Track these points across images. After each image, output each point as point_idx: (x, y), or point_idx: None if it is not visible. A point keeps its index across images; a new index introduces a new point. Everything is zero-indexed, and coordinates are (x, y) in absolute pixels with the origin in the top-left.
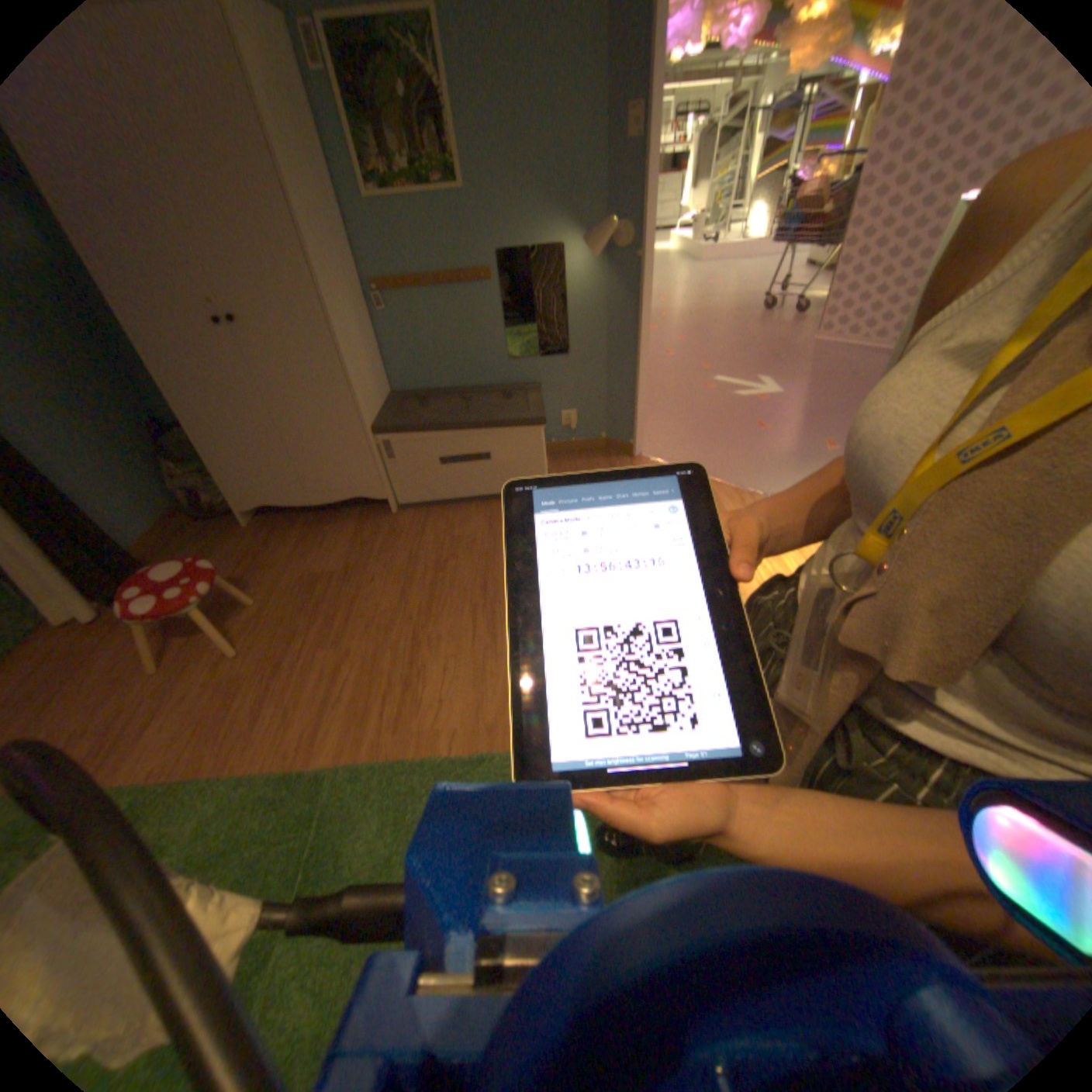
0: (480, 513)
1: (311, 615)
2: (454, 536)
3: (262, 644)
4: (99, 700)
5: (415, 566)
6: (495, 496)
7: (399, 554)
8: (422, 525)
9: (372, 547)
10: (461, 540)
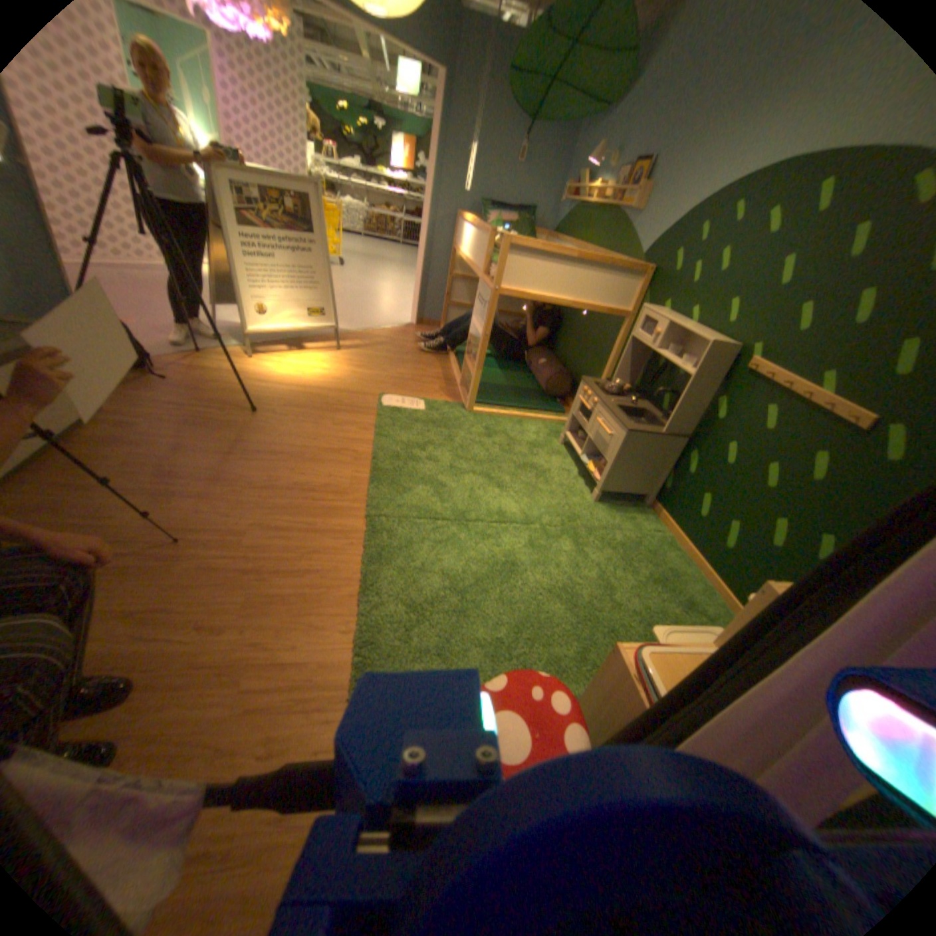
0: (91, 449)
1: (177, 560)
2: (121, 466)
3: (203, 594)
4: (210, 757)
5: (152, 491)
6: (69, 435)
7: (114, 503)
8: (65, 487)
9: (70, 525)
10: (134, 462)
